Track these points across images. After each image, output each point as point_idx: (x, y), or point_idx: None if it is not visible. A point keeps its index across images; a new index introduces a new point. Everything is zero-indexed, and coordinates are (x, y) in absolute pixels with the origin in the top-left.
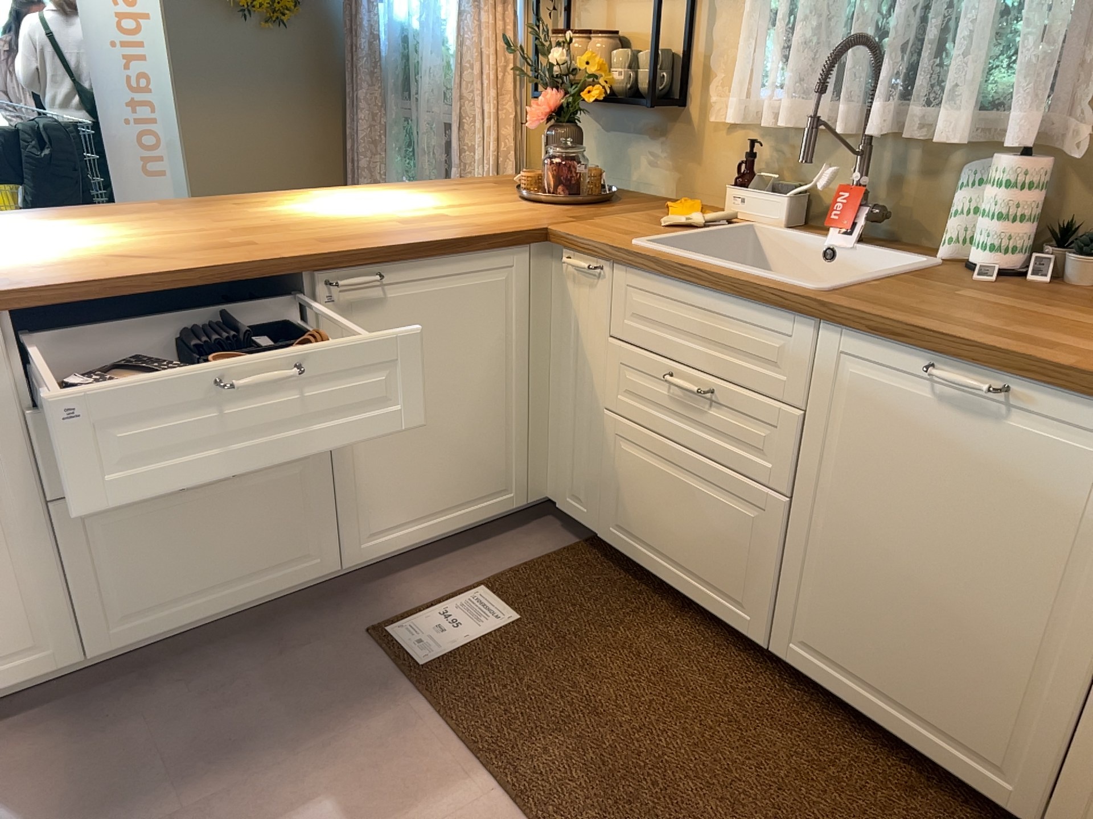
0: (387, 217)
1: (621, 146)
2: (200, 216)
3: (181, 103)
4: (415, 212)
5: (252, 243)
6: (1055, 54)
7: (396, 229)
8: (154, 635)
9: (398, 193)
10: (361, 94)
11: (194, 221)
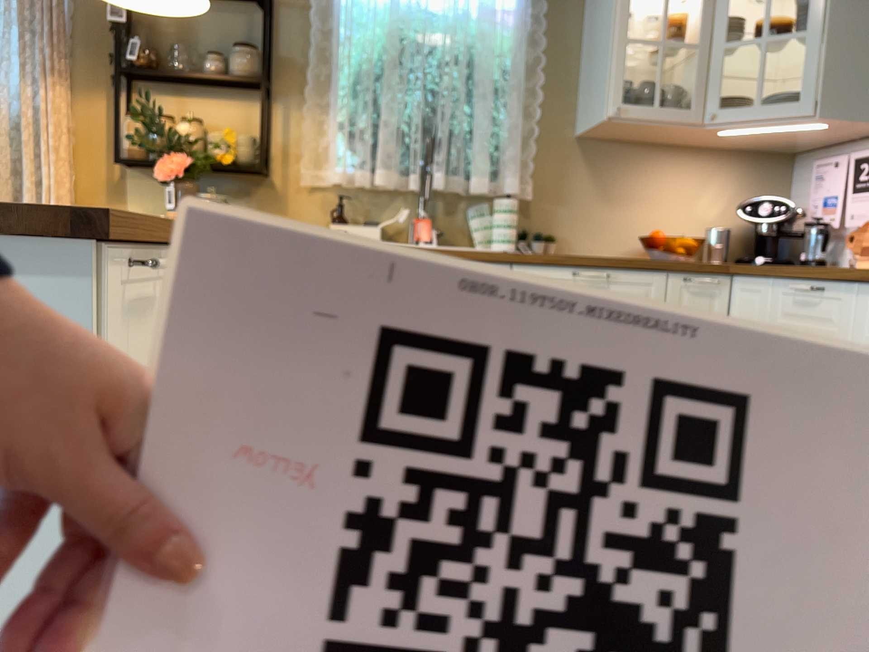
0: None
1: None
2: None
3: None
4: None
5: None
6: (518, 152)
7: None
8: None
9: None
10: None
11: None
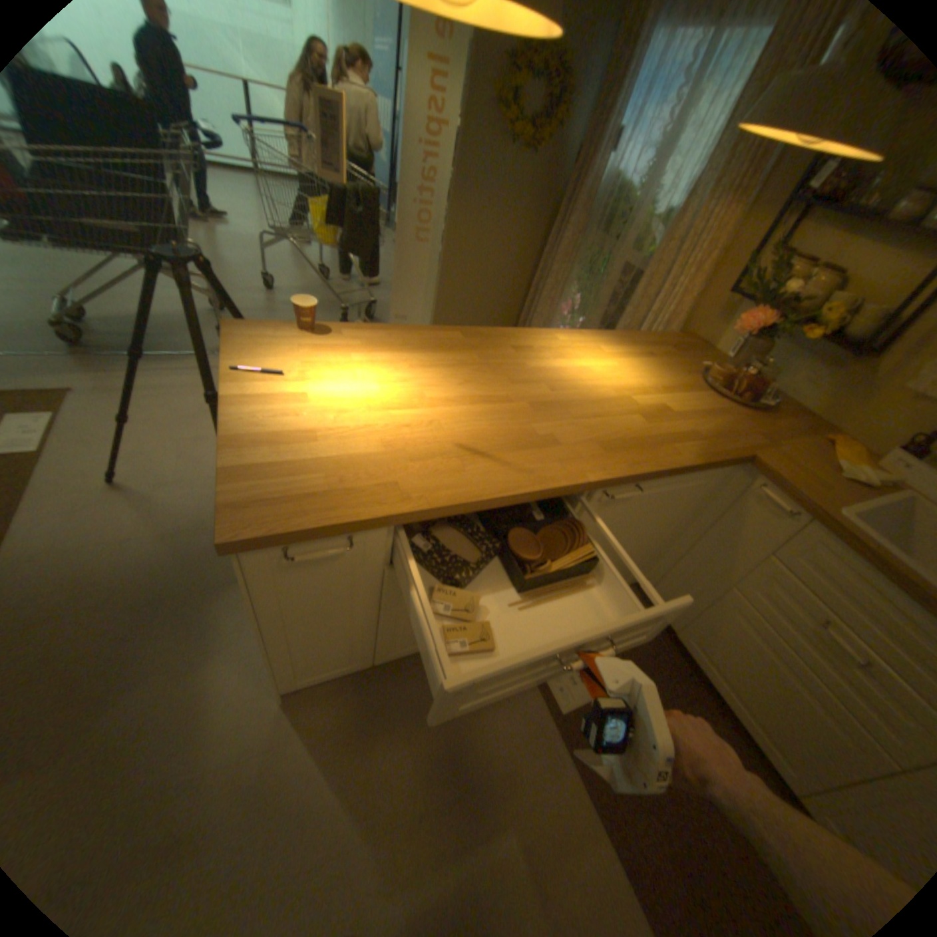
0: (630, 401)
1: (790, 353)
2: (496, 366)
3: (451, 197)
4: (645, 396)
5: (554, 439)
6: None
7: (648, 432)
8: (411, 654)
9: (616, 351)
10: (572, 219)
11: (494, 375)
